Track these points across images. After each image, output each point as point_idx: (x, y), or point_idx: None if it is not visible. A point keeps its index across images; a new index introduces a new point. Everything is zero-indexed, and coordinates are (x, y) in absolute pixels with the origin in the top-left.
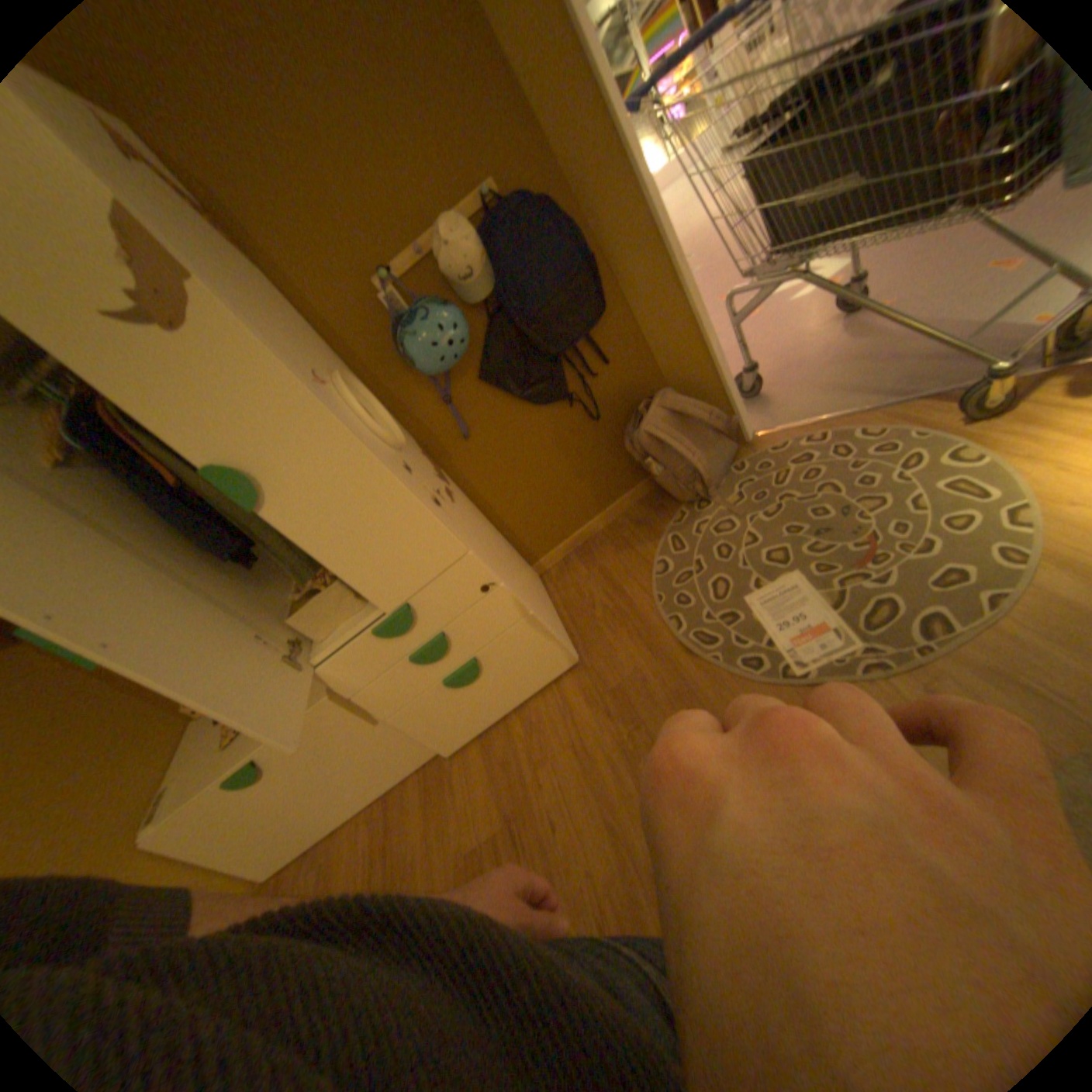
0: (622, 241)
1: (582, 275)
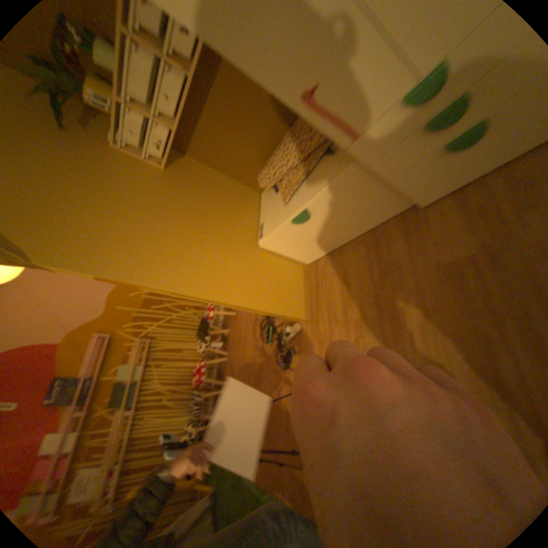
0: None
1: None
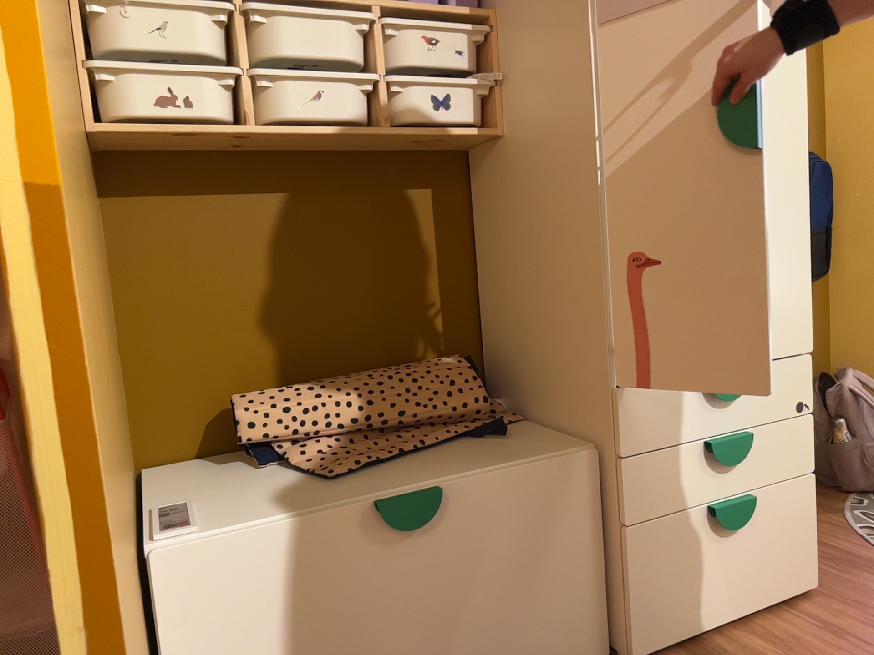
0: (849, 231)
1: (822, 234)
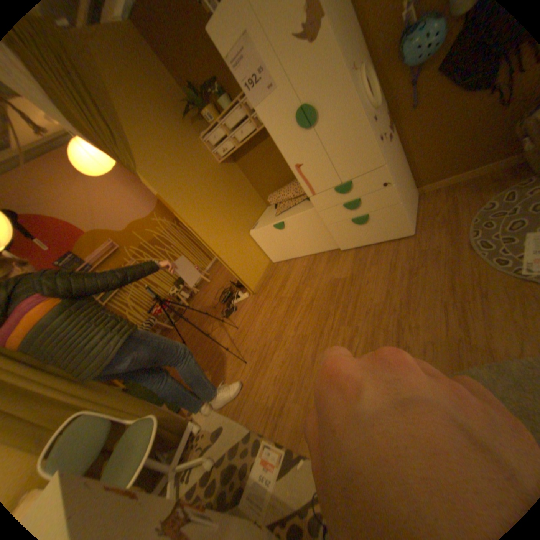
0: None
1: None
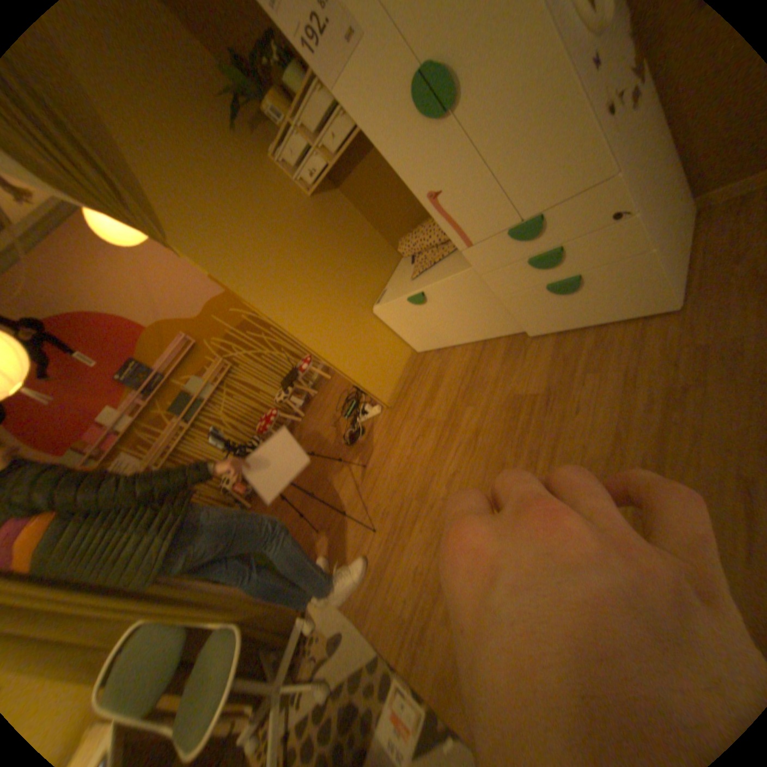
0: None
1: None
